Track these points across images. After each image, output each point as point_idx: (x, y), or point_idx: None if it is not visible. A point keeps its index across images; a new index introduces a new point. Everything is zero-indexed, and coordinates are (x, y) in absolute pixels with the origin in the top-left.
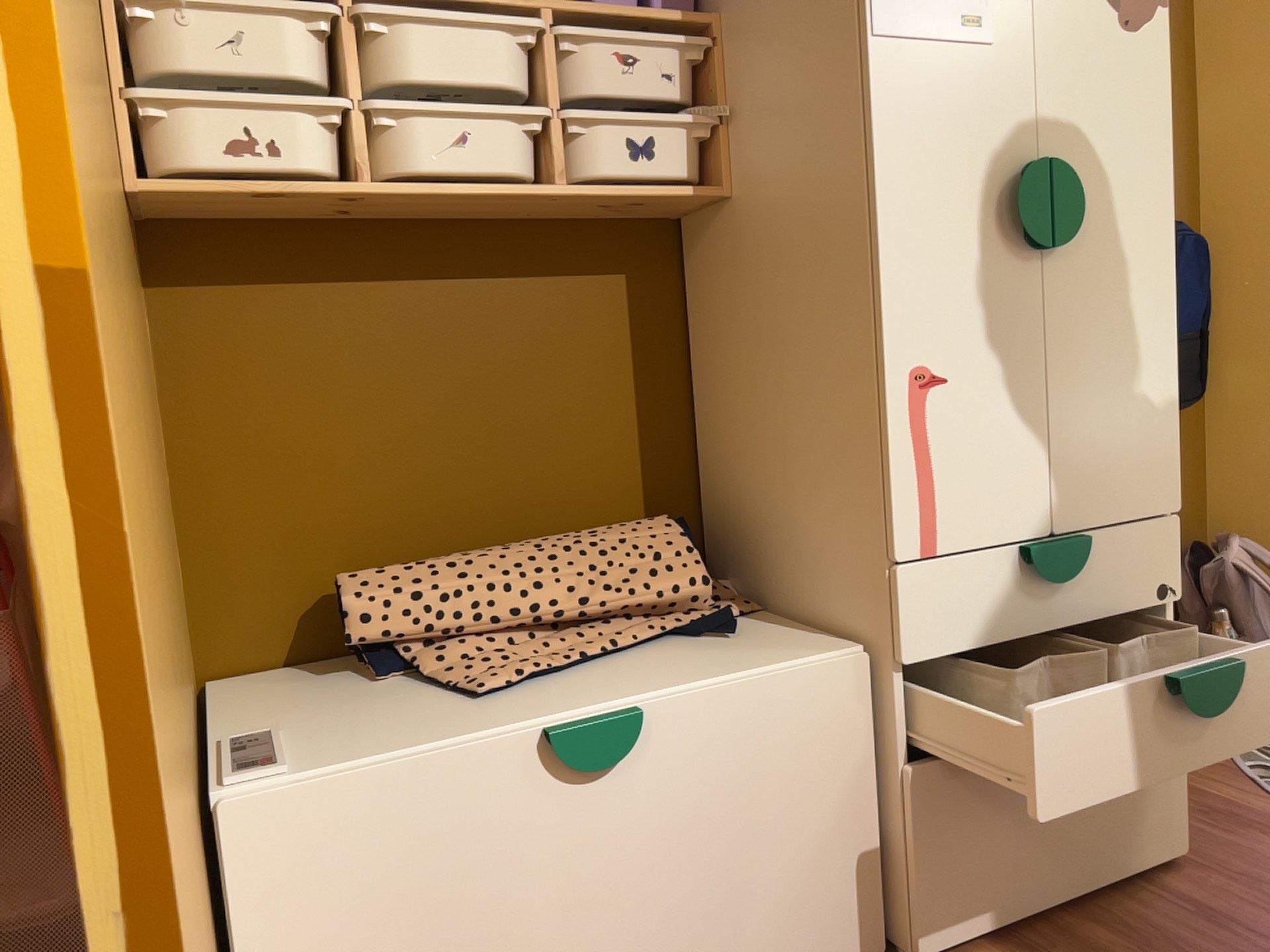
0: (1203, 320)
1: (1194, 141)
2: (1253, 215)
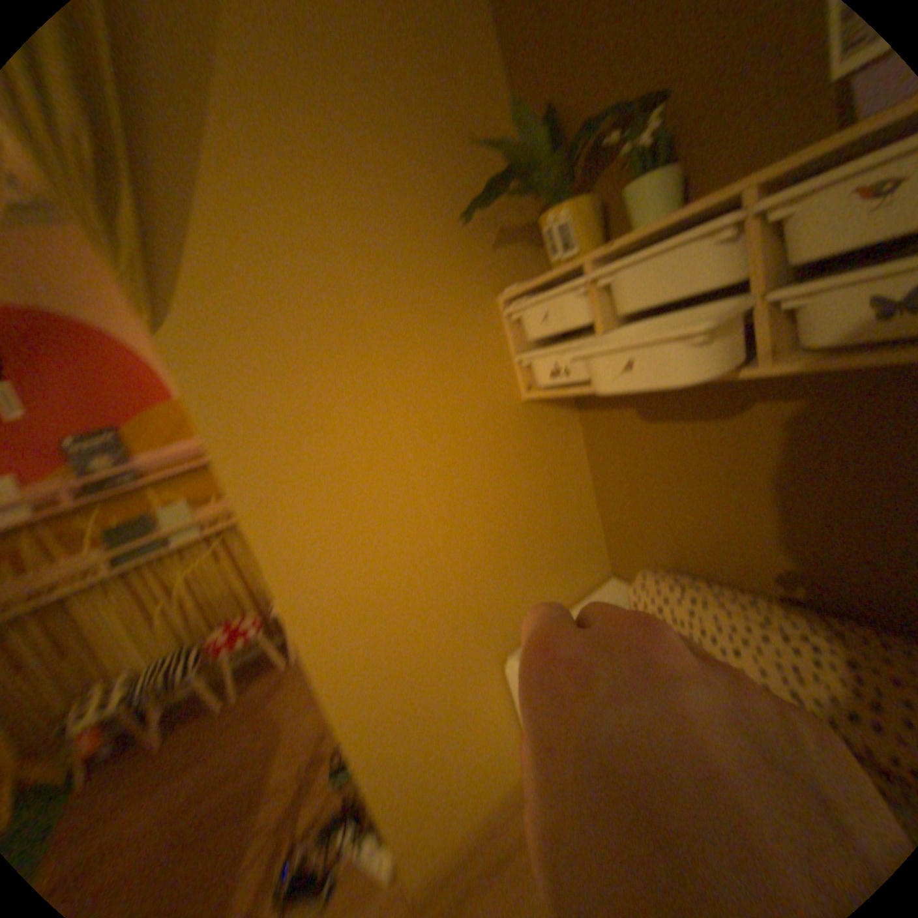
0: None
1: None
2: None
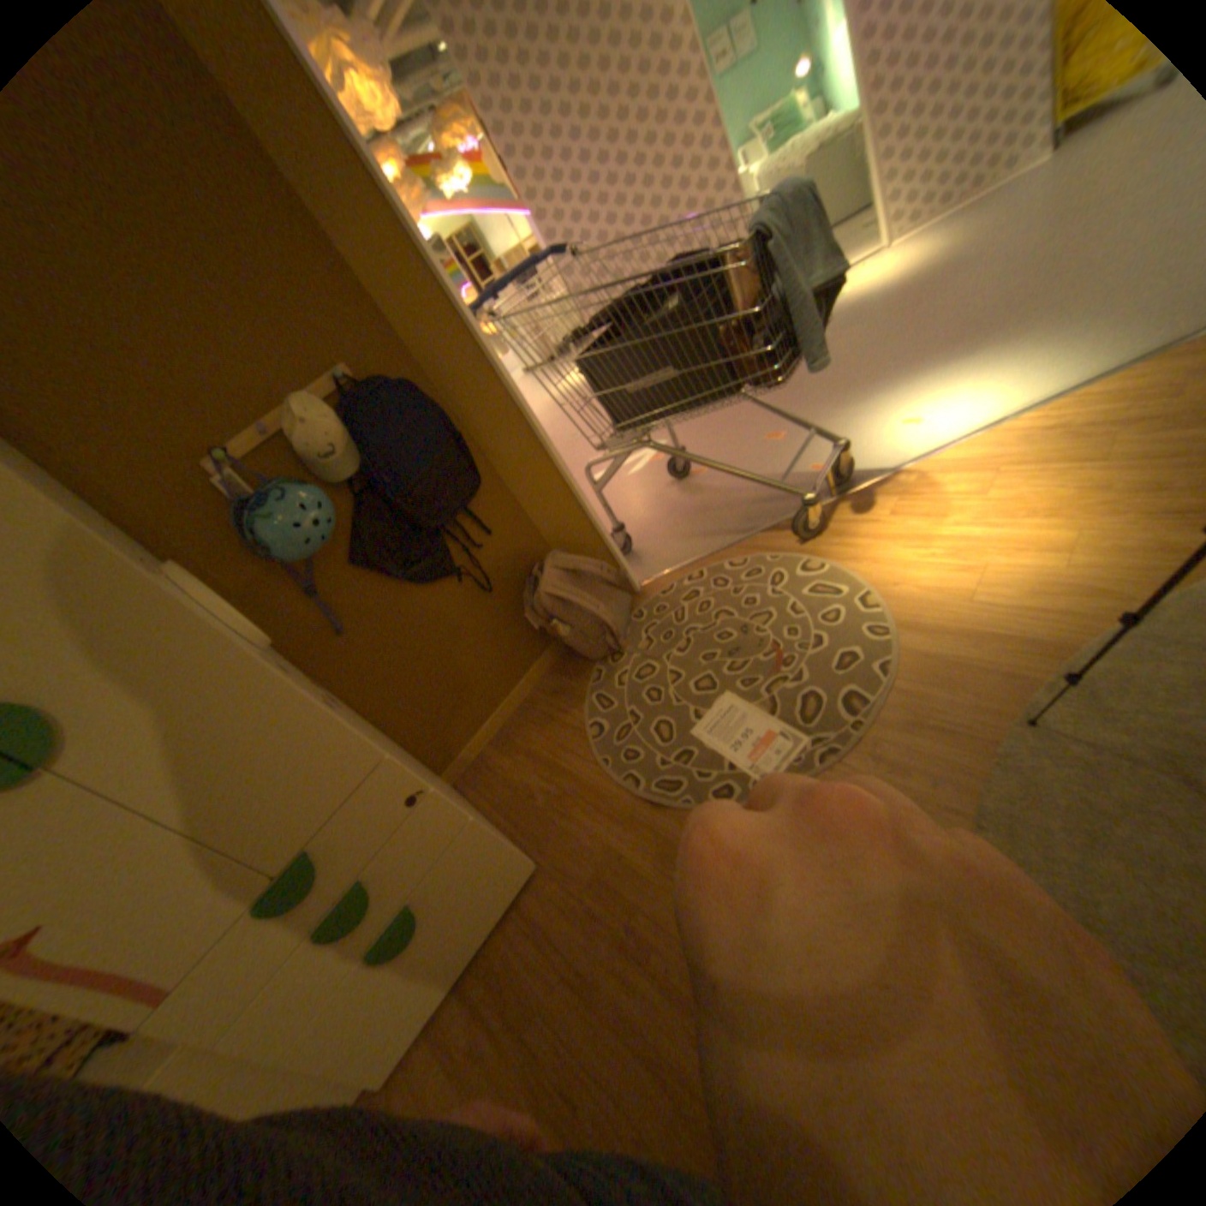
0: (460, 420)
1: (357, 284)
2: (439, 328)
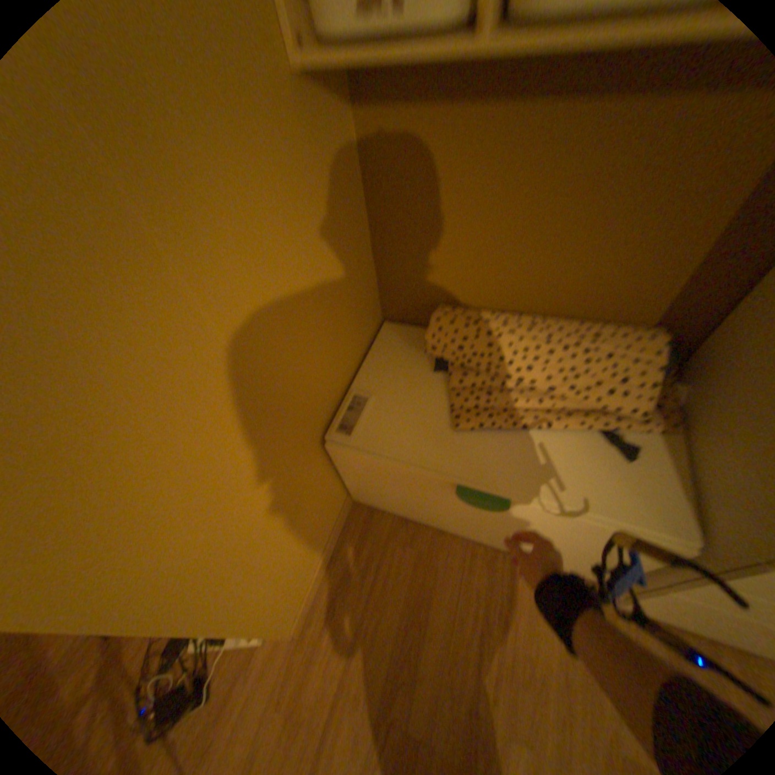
0: None
1: None
2: None
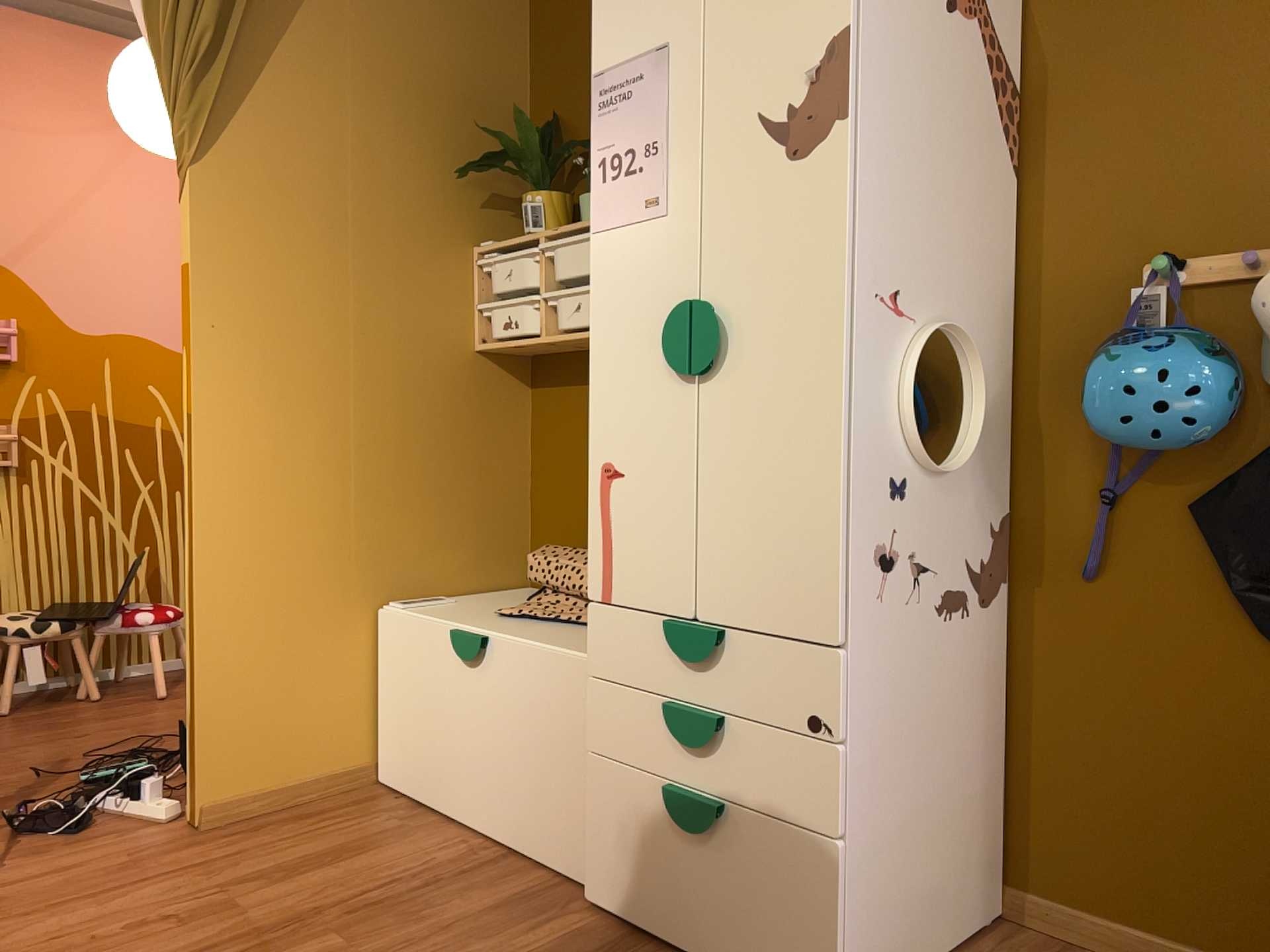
0: None
1: None
2: None
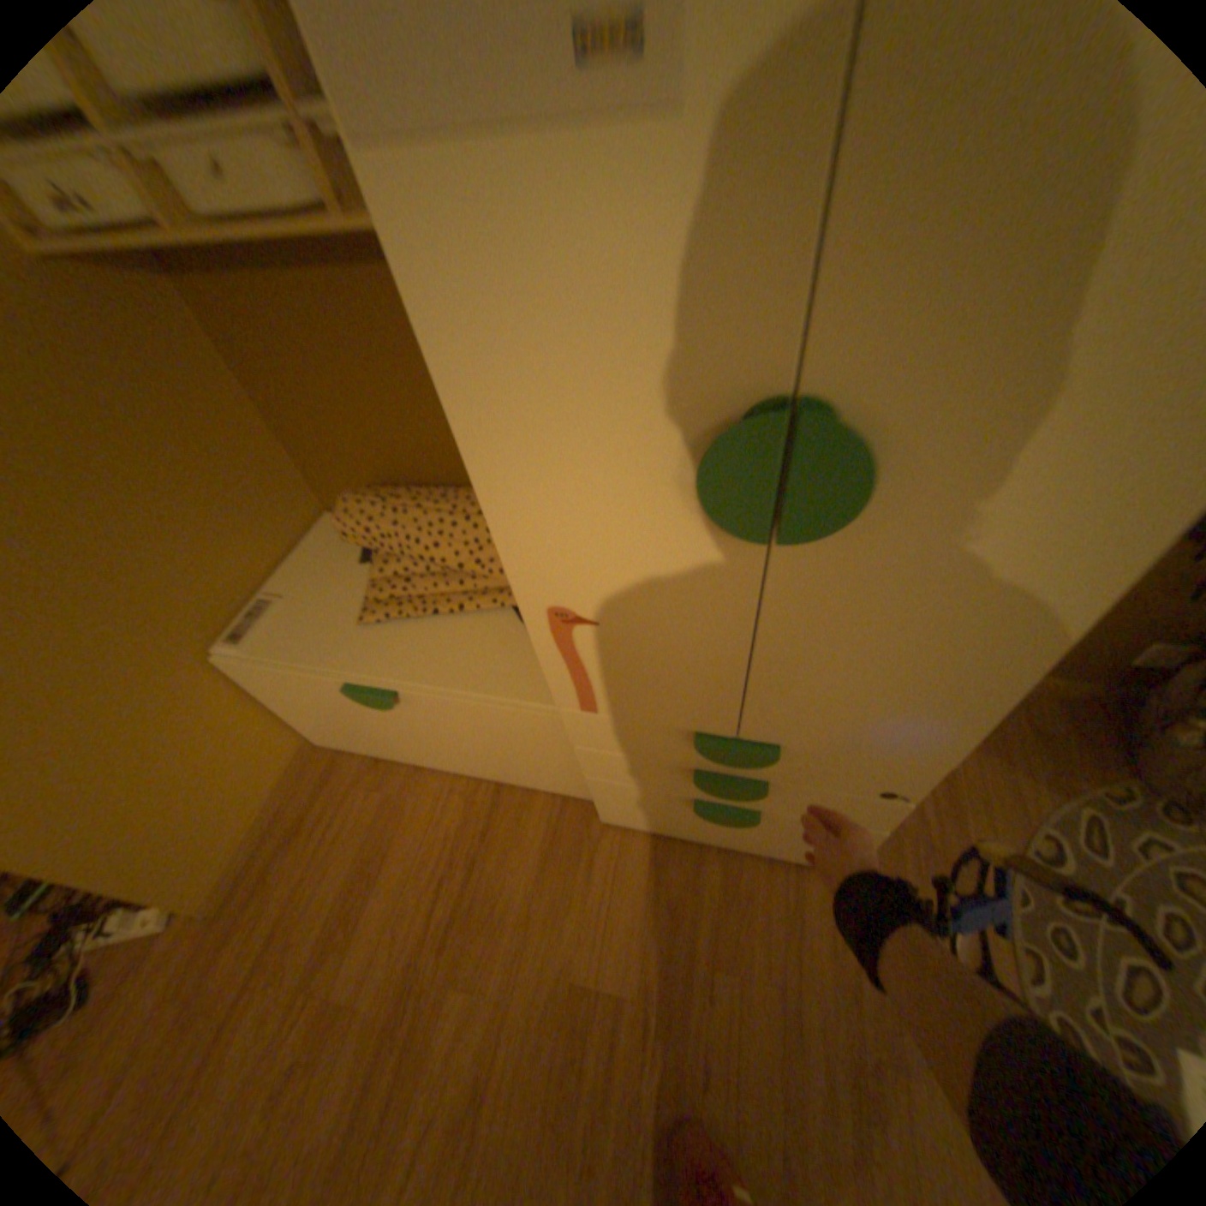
0: None
1: None
2: None
